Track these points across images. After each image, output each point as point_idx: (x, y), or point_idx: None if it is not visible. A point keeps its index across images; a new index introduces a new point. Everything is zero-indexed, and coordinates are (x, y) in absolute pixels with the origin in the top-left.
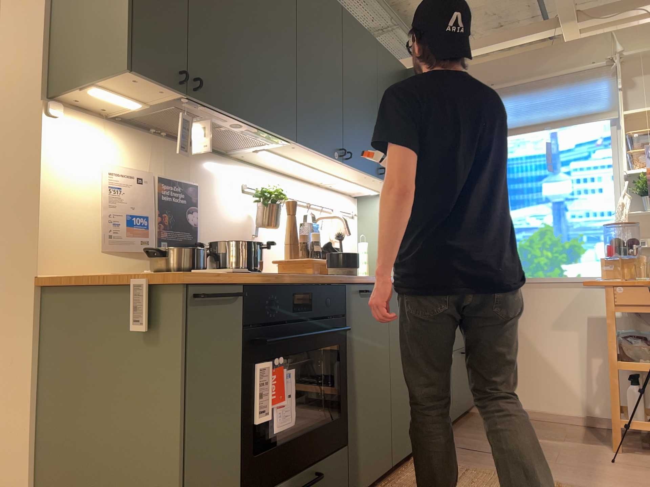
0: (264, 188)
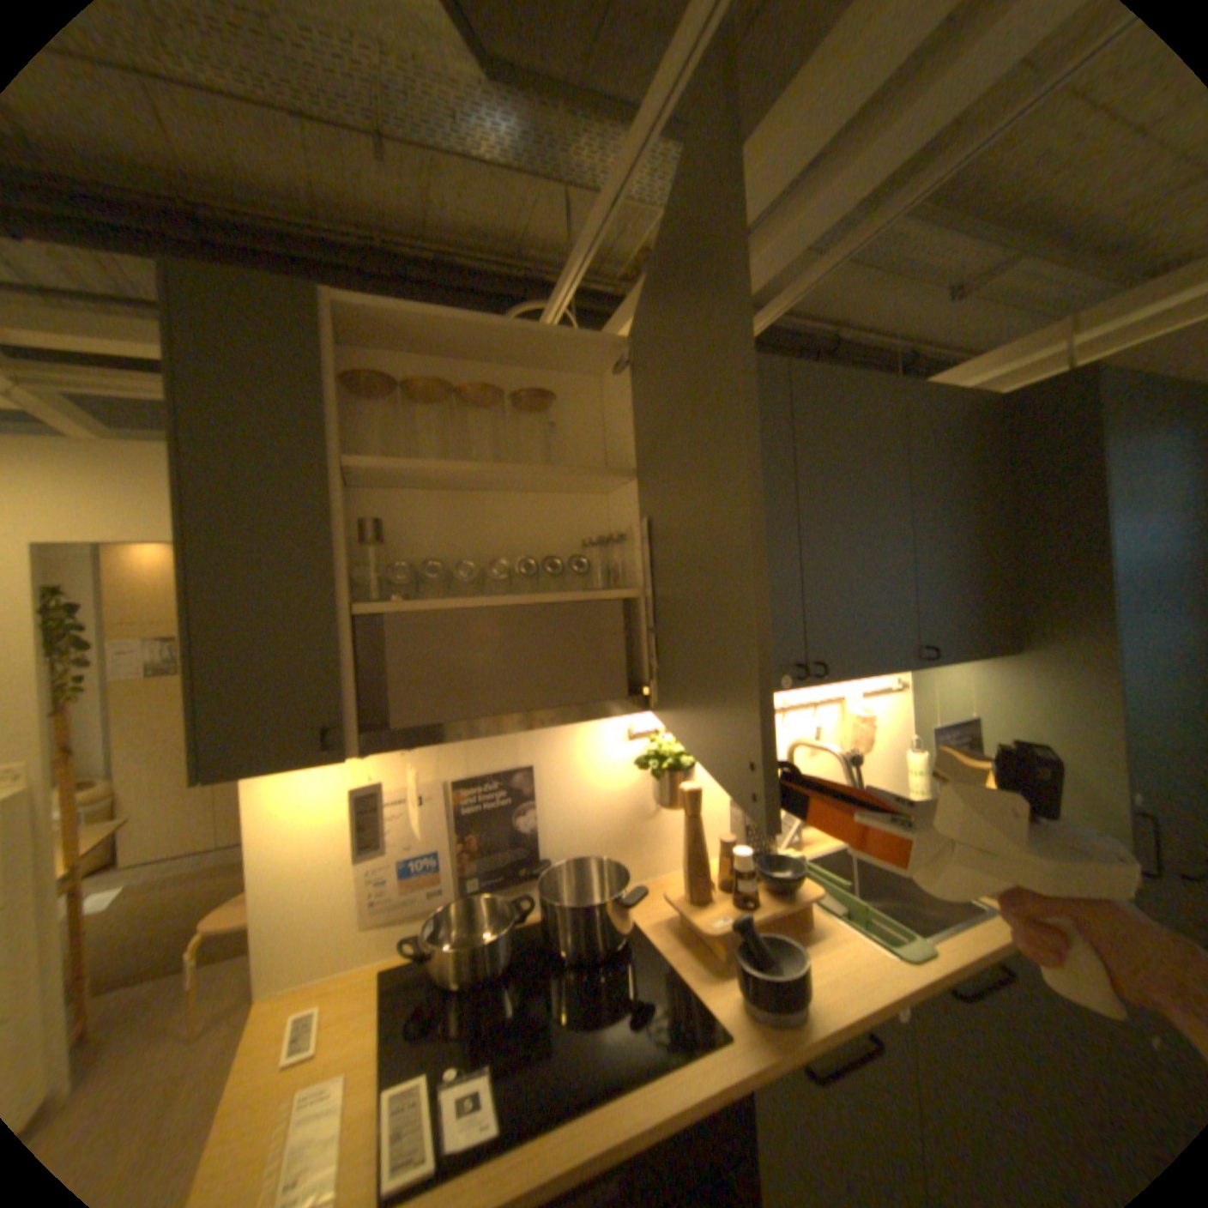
0: (660, 738)
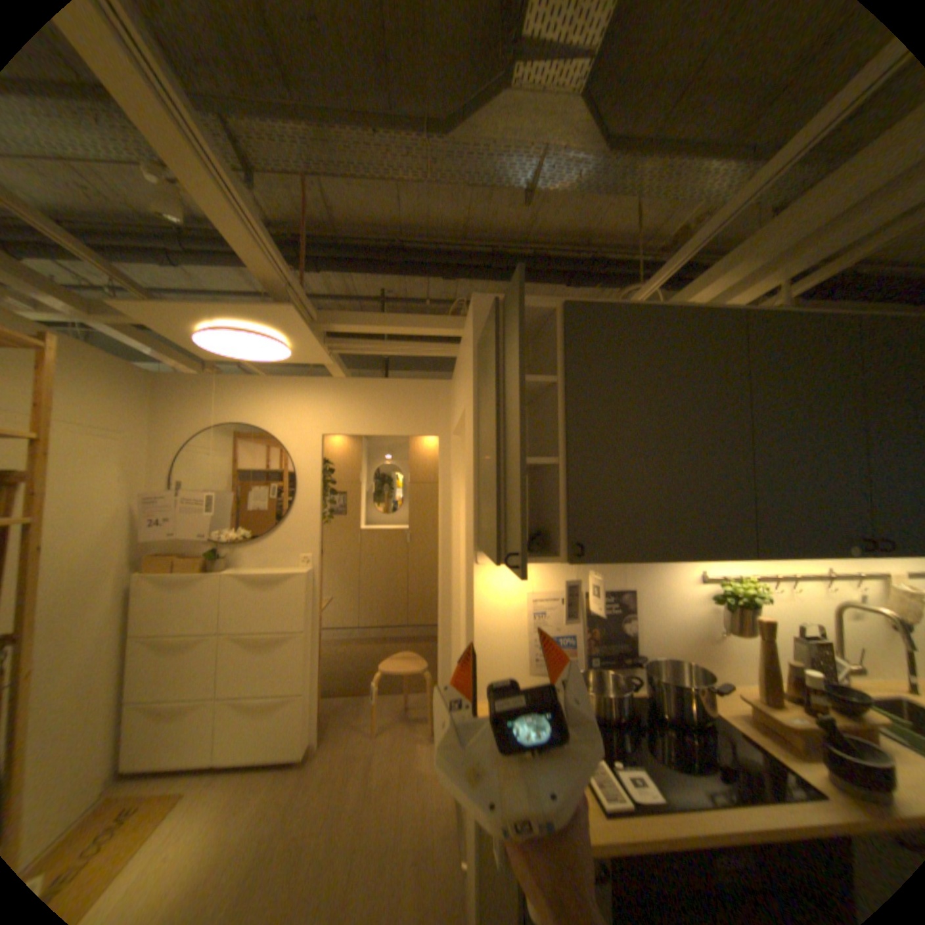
0: (732, 584)
